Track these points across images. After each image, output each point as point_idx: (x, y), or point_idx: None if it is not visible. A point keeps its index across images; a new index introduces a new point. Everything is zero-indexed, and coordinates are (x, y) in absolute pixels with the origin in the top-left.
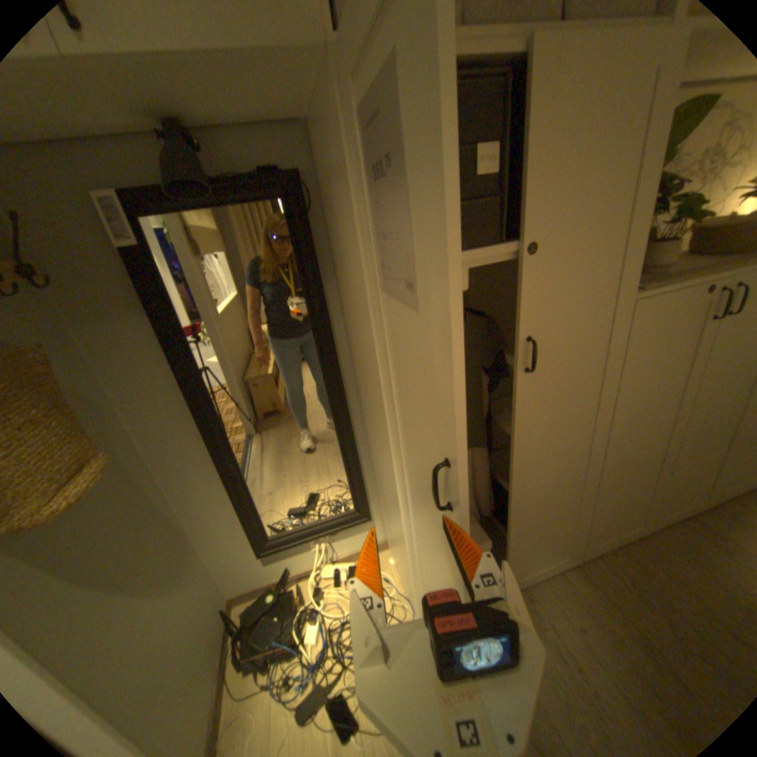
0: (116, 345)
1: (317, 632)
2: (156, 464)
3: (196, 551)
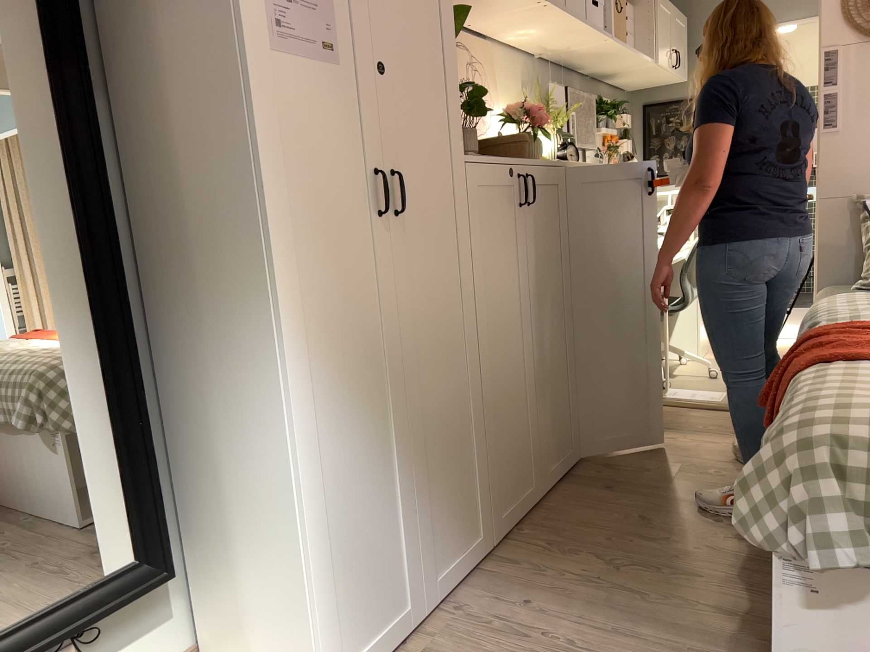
0: None
1: None
2: None
3: None
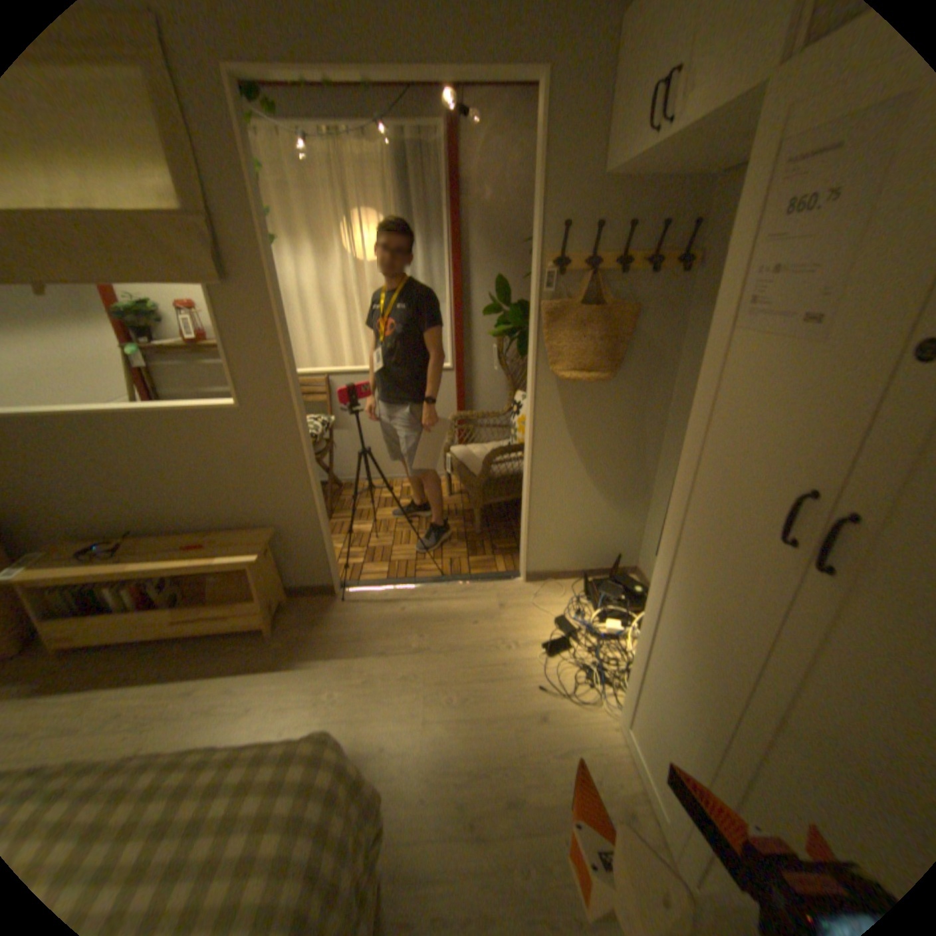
0: (702, 330)
1: (610, 623)
2: (670, 432)
3: (648, 514)
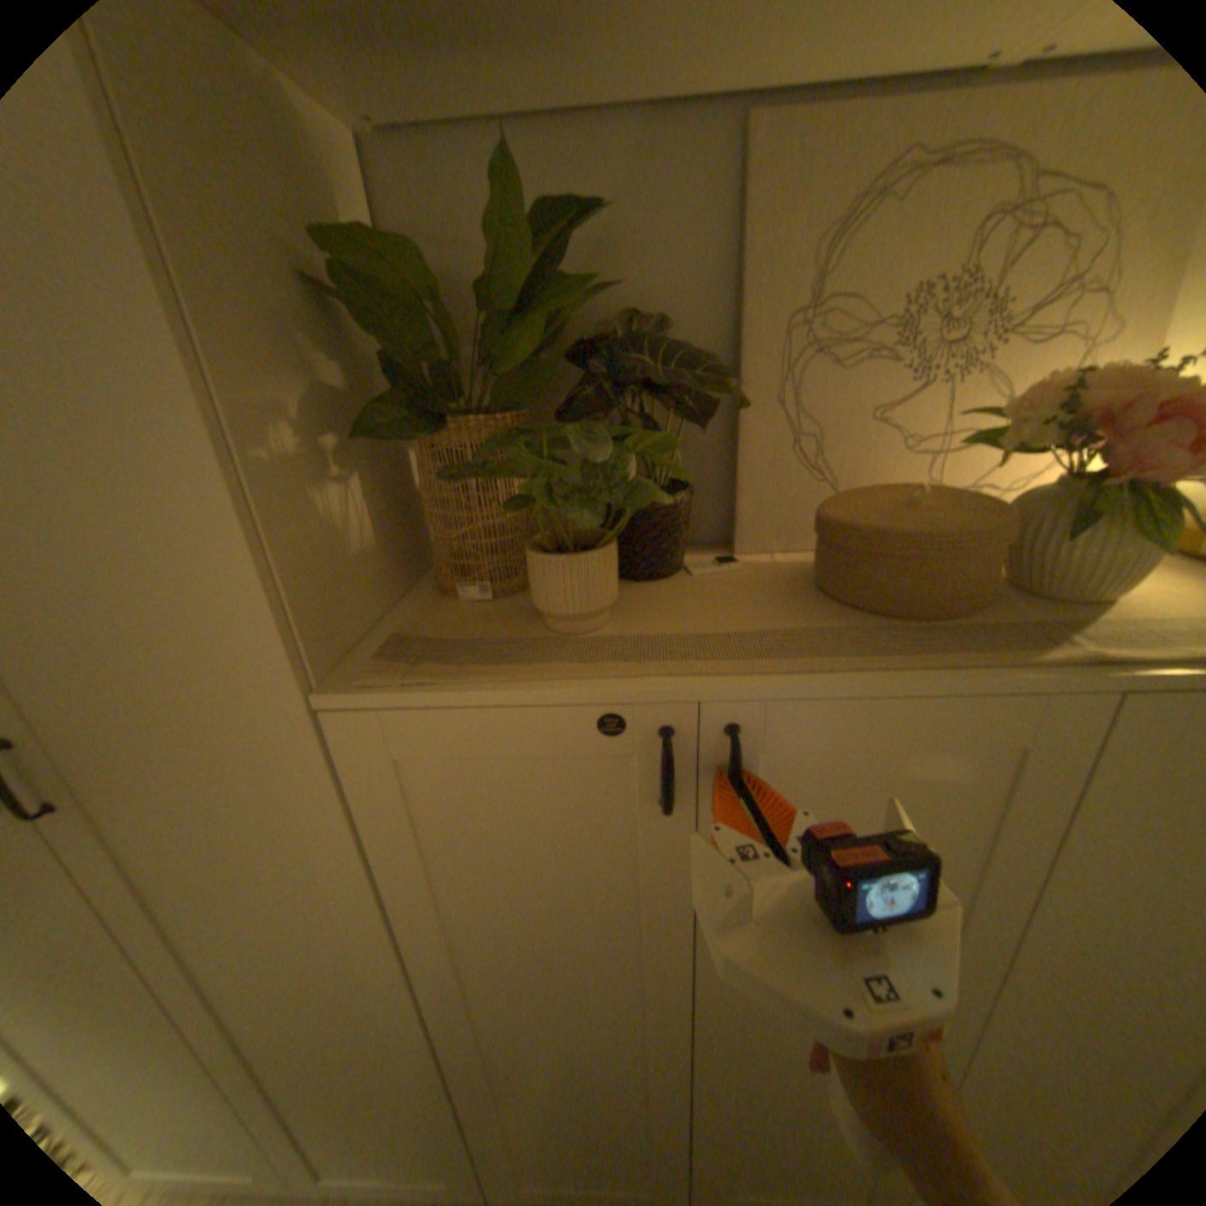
0: None
1: None
2: None
3: None
